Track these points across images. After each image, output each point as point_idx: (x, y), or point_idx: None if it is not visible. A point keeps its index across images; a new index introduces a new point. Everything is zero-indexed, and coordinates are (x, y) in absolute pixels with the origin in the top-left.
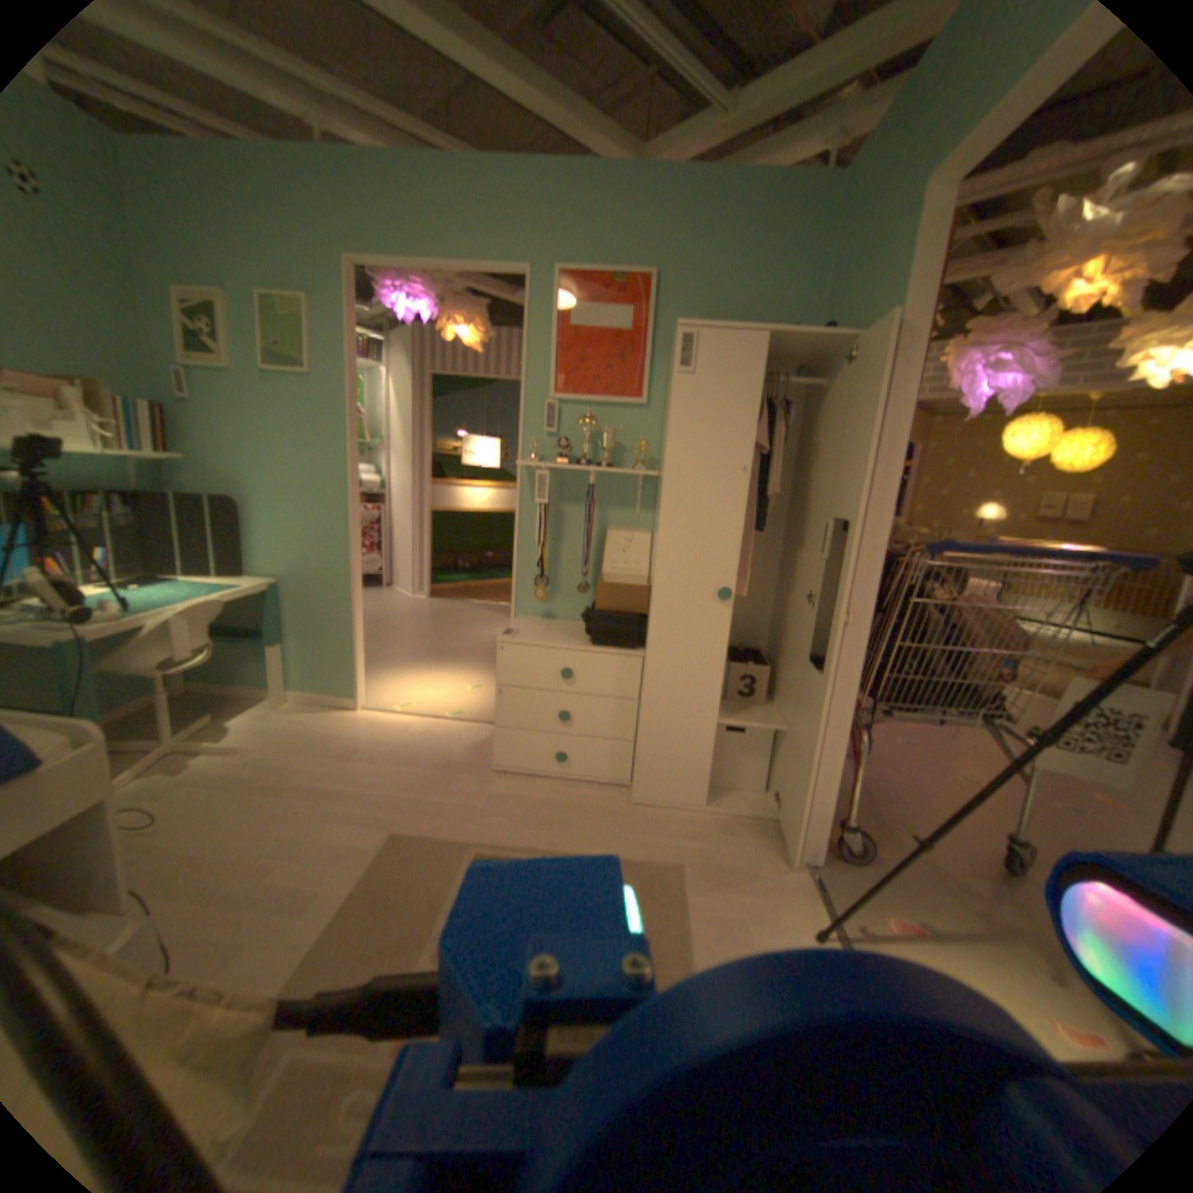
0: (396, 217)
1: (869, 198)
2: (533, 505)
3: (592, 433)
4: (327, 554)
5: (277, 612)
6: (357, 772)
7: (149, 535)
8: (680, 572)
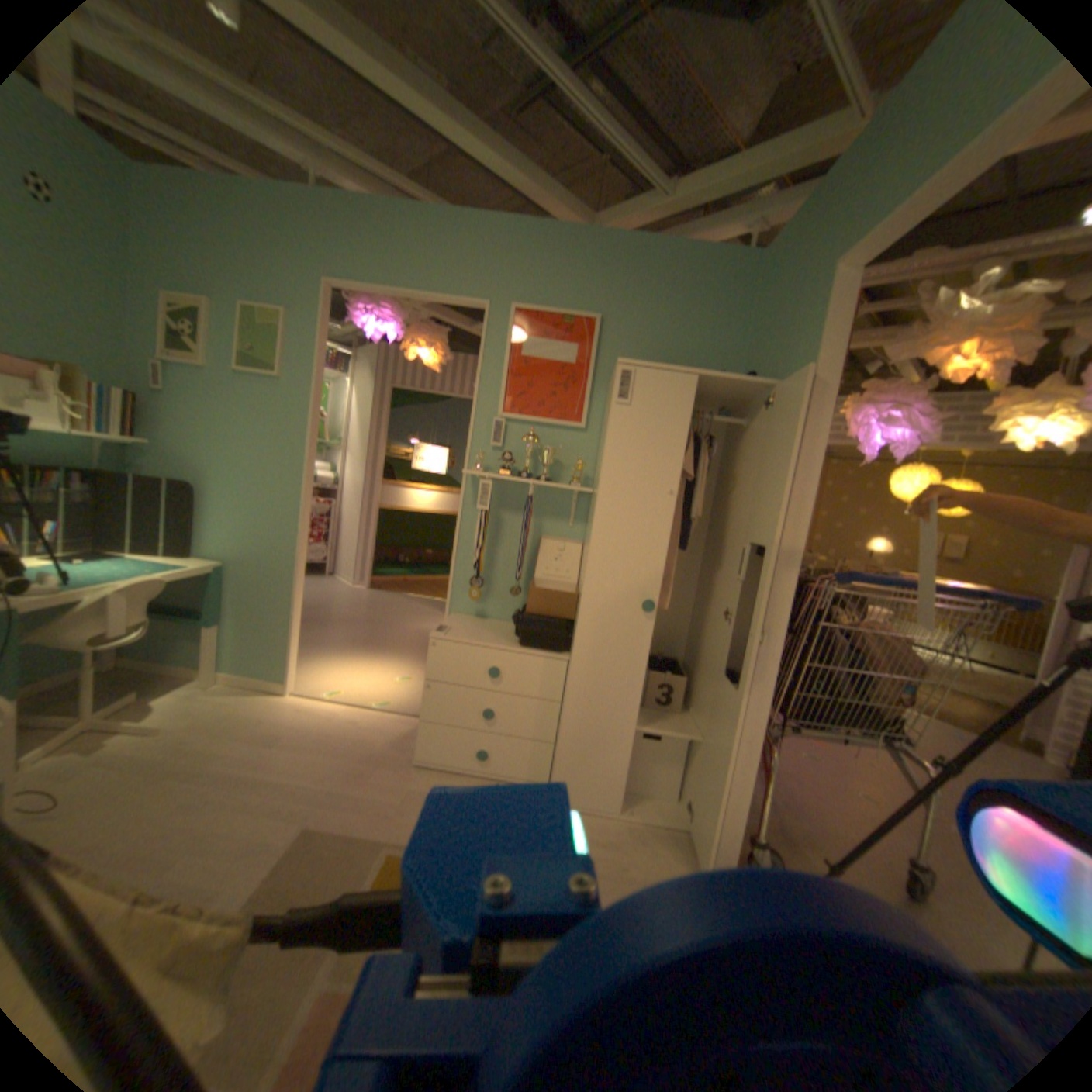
0: (374, 251)
1: (785, 273)
2: (474, 510)
3: (533, 450)
4: (274, 542)
5: (217, 594)
6: (276, 760)
7: (101, 511)
8: (608, 582)
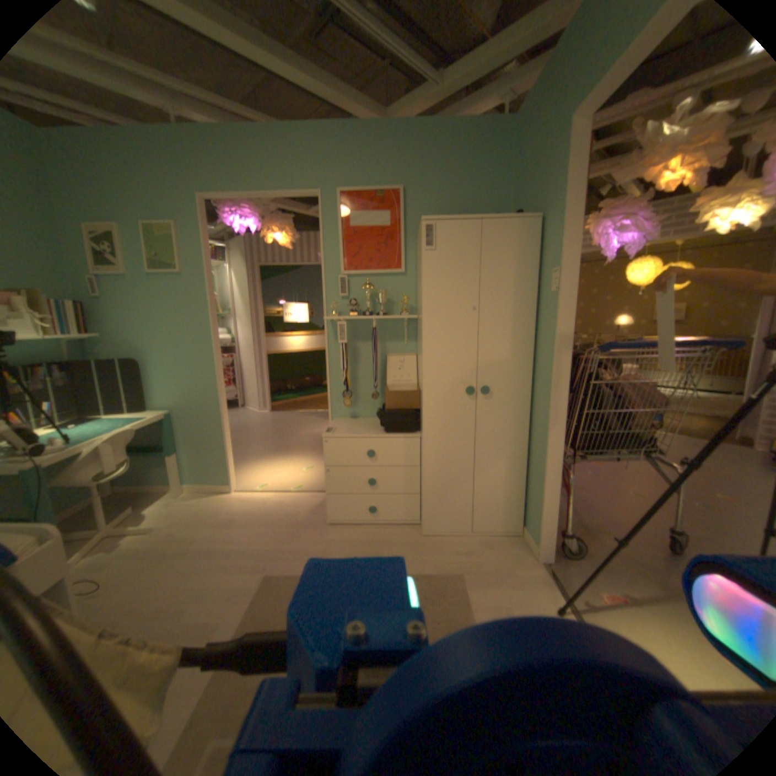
0: (229, 166)
1: (533, 130)
2: (336, 344)
3: (370, 294)
4: (201, 390)
5: (171, 432)
6: (236, 535)
7: (78, 389)
8: (439, 378)
